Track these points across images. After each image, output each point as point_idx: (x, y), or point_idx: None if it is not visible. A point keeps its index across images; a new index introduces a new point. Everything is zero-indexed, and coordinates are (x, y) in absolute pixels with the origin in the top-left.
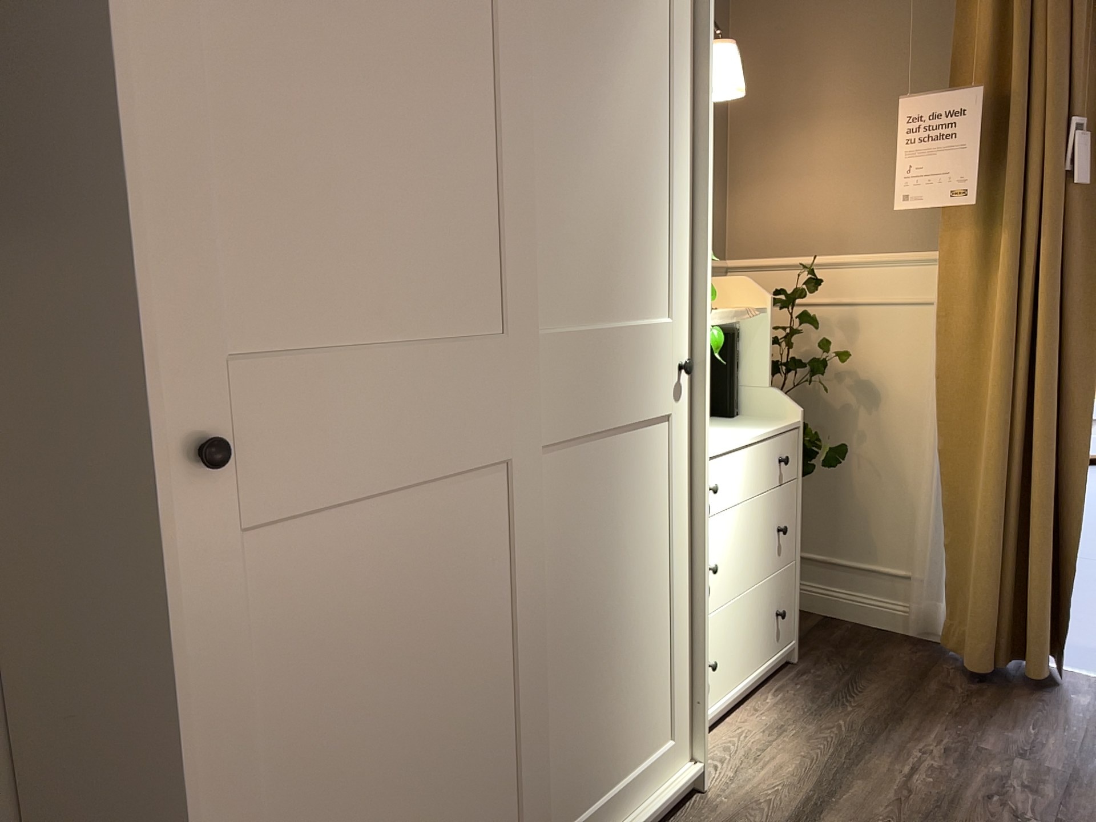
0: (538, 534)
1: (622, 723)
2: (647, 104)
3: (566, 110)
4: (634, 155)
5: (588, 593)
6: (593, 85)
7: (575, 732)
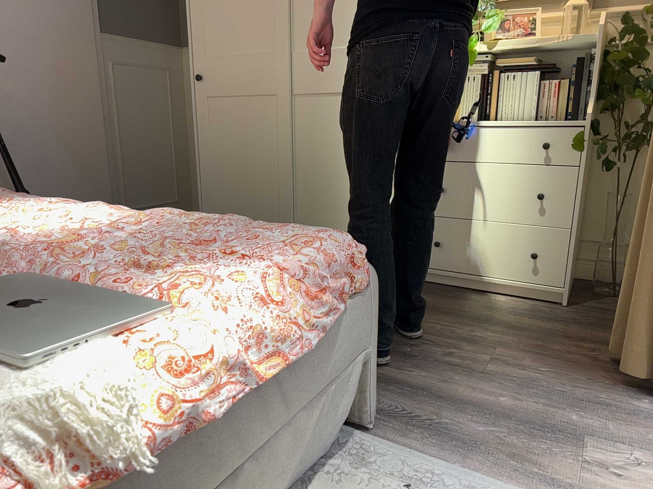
0: (293, 125)
1: (339, 219)
2: None
3: None
4: None
5: (321, 157)
6: None
7: (312, 206)
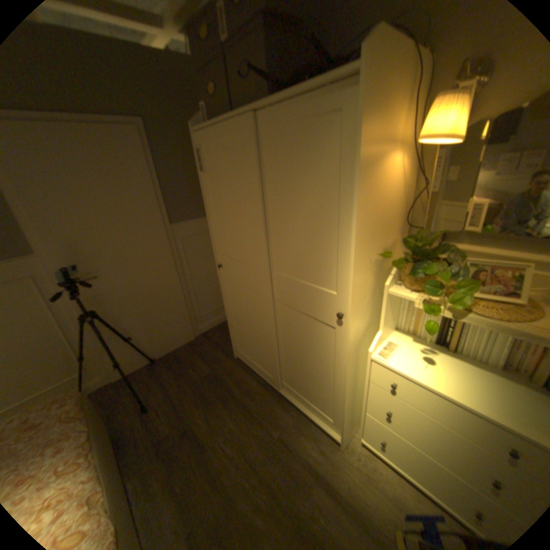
0: (275, 318)
1: (308, 389)
2: (321, 203)
3: (280, 211)
4: (313, 225)
5: (294, 346)
6: (291, 201)
7: (290, 371)
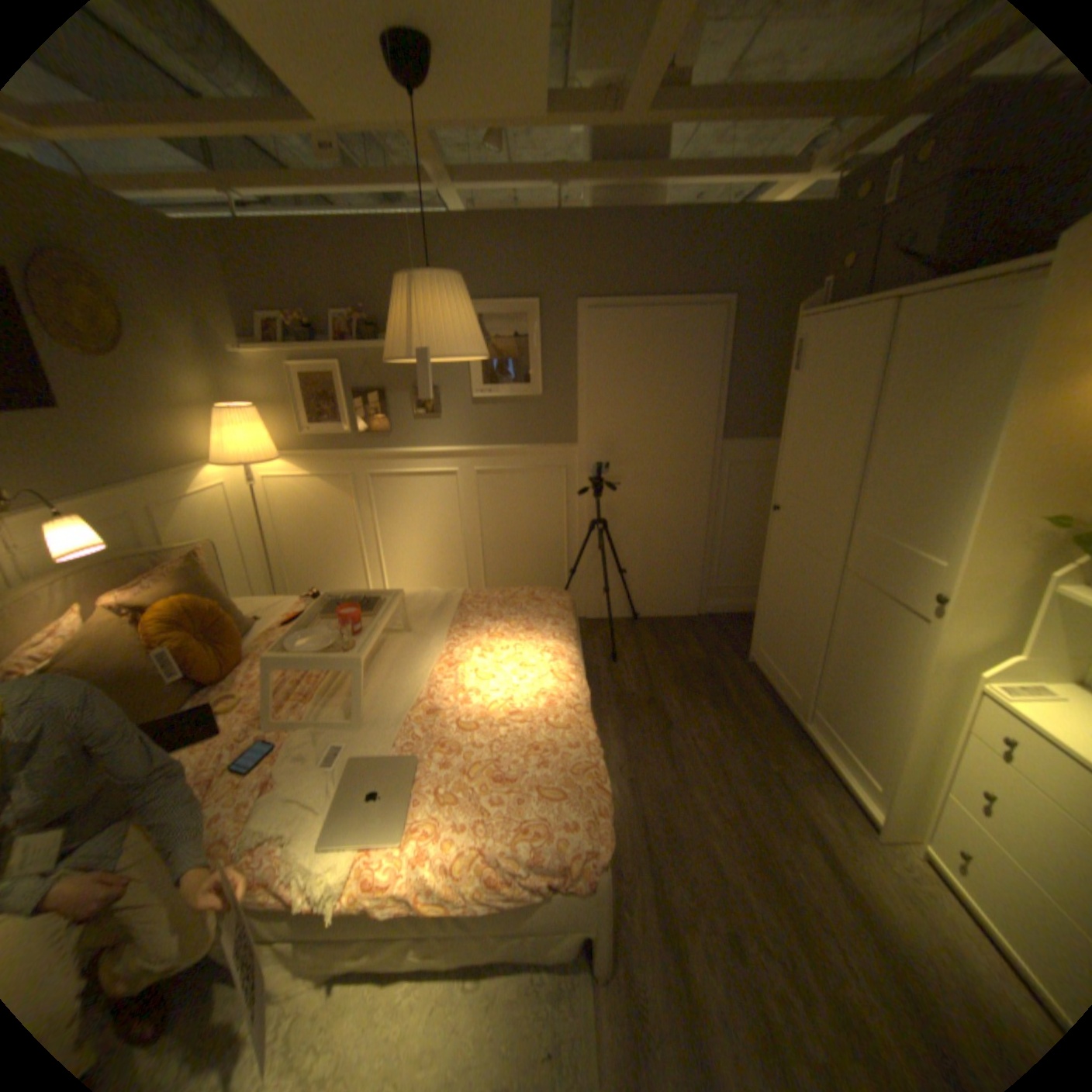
0: (839, 600)
1: (858, 729)
2: (961, 429)
3: (897, 435)
4: (940, 460)
5: (857, 651)
6: (917, 422)
7: (838, 694)
